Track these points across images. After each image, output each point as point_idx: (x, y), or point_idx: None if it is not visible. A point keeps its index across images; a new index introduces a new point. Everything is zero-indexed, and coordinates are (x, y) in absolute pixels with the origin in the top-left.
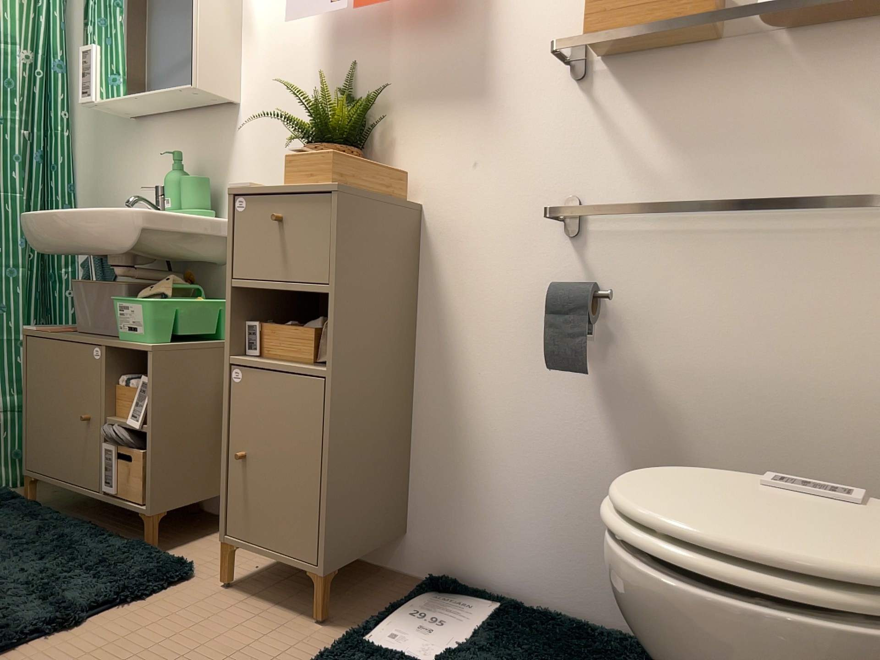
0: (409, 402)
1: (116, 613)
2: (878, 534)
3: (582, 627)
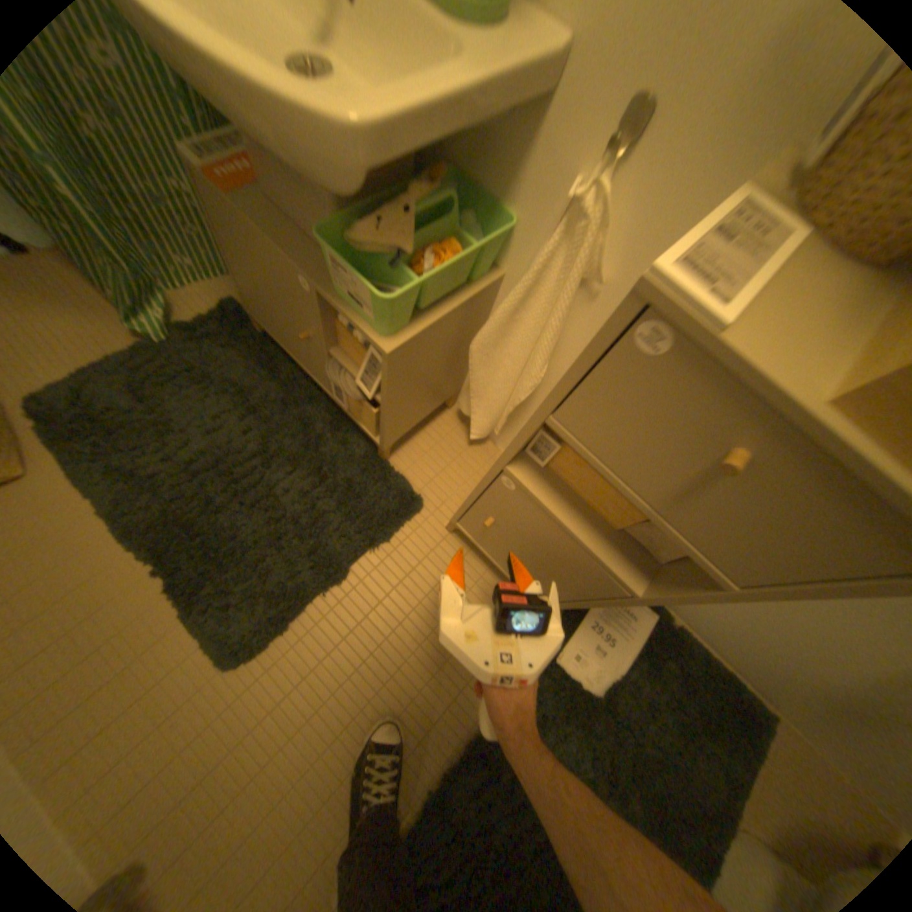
0: None
1: (372, 563)
2: None
3: (716, 670)
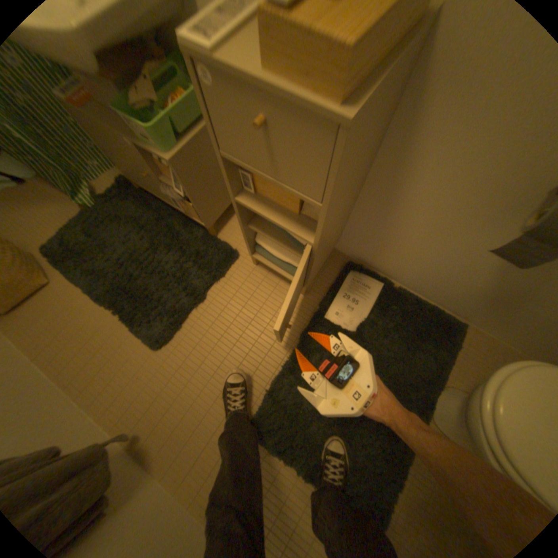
0: (358, 196)
1: (218, 289)
2: None
3: (422, 305)
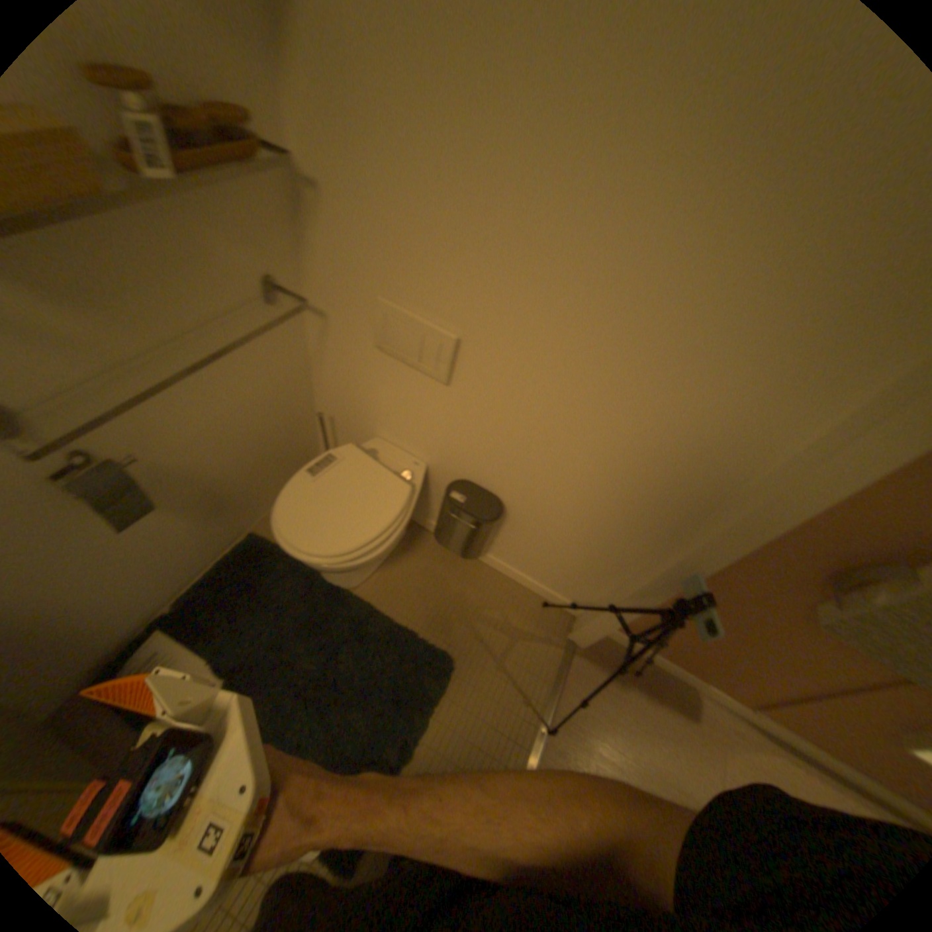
0: None
1: None
2: (375, 475)
3: (207, 583)
